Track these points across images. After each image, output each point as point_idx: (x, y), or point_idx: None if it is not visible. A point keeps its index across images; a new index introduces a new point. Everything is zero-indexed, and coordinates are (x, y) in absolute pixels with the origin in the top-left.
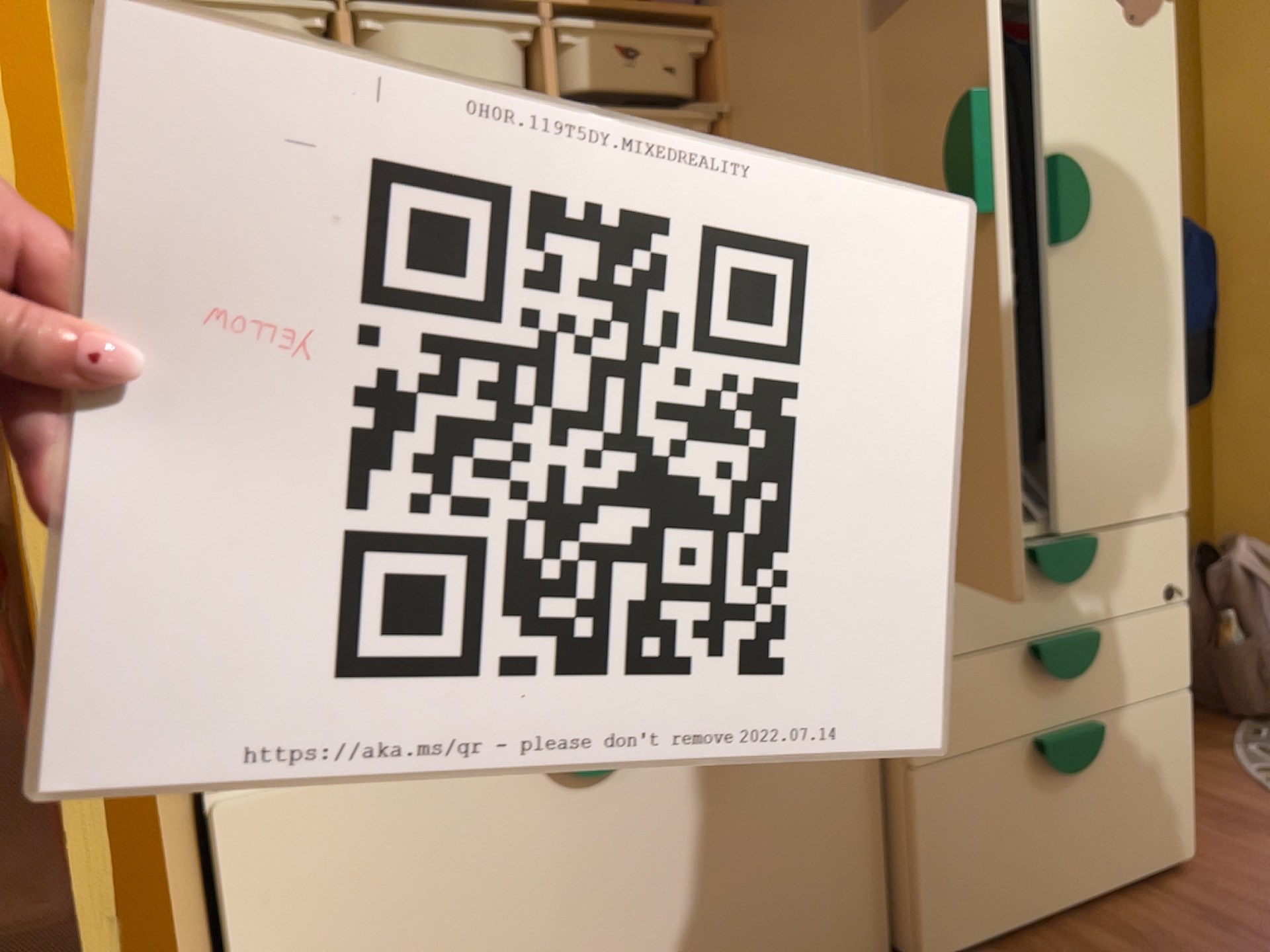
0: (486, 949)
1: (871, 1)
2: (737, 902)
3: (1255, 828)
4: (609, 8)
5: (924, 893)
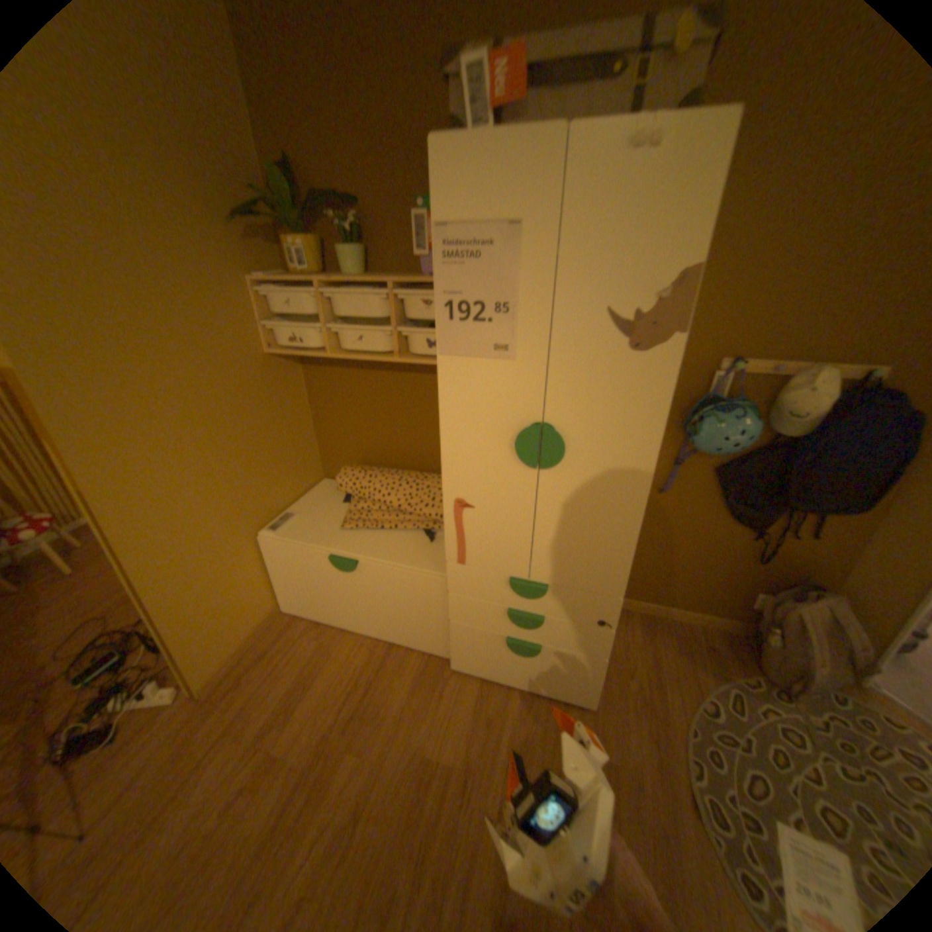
0: (322, 592)
1: (438, 340)
2: (393, 618)
3: (648, 722)
4: (420, 281)
5: (450, 652)
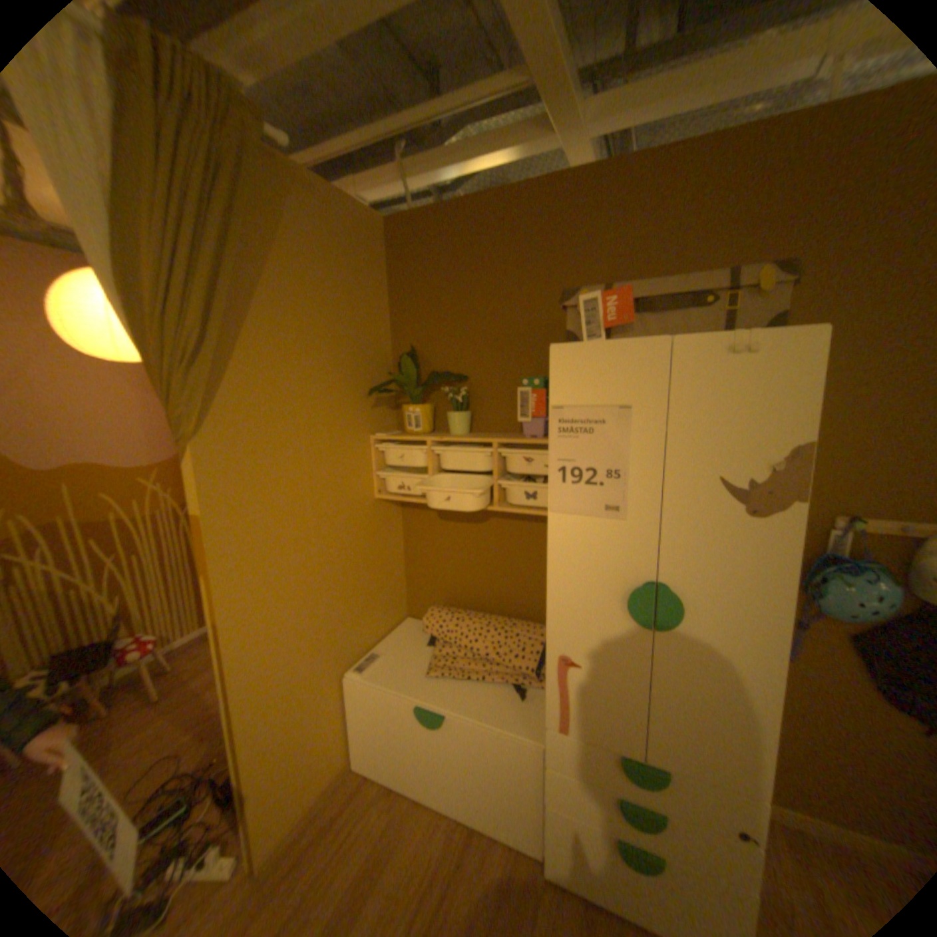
0: (400, 751)
1: (550, 499)
2: (476, 794)
3: None
4: (522, 442)
5: (545, 852)
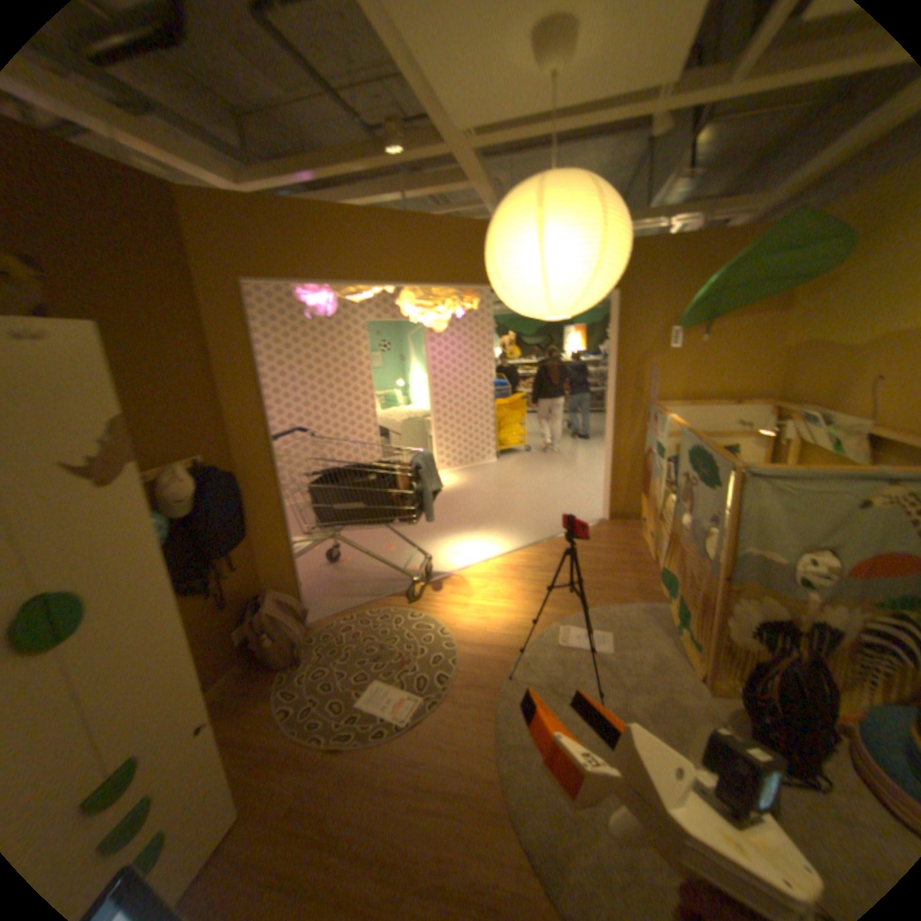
0: None
1: None
2: None
3: (267, 770)
4: None
5: None
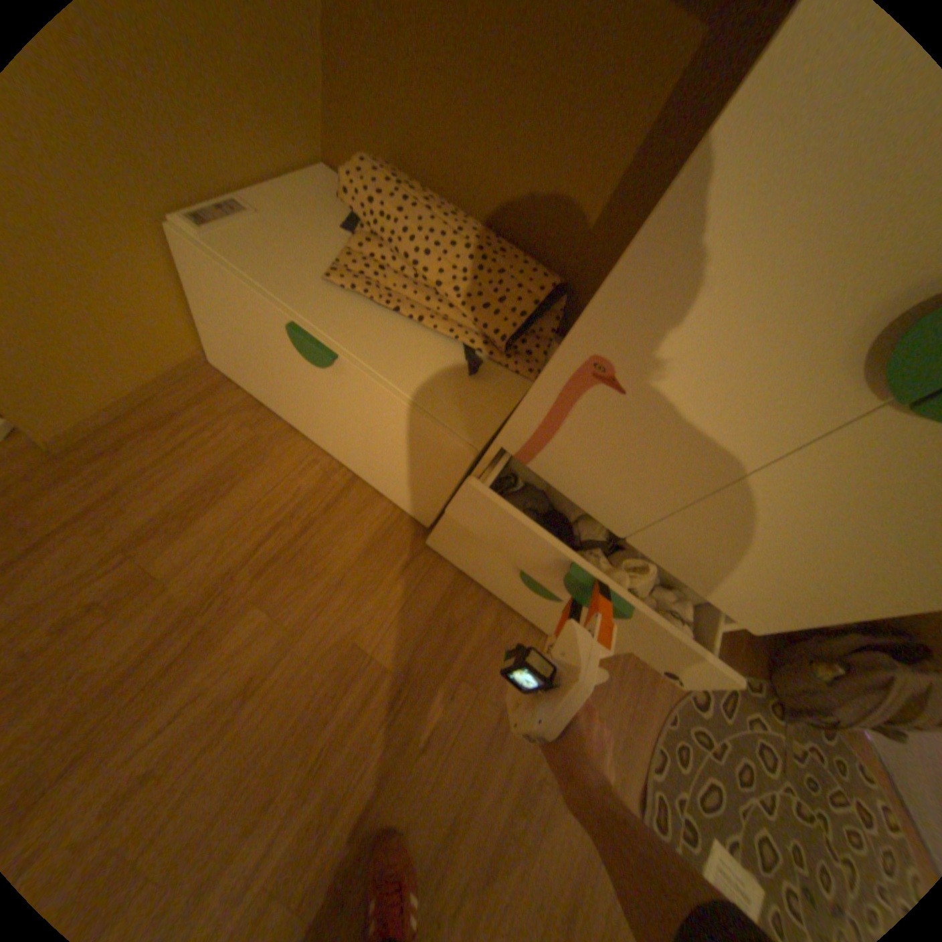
0: (271, 369)
1: None
2: (370, 453)
3: (632, 689)
4: None
5: (435, 531)
